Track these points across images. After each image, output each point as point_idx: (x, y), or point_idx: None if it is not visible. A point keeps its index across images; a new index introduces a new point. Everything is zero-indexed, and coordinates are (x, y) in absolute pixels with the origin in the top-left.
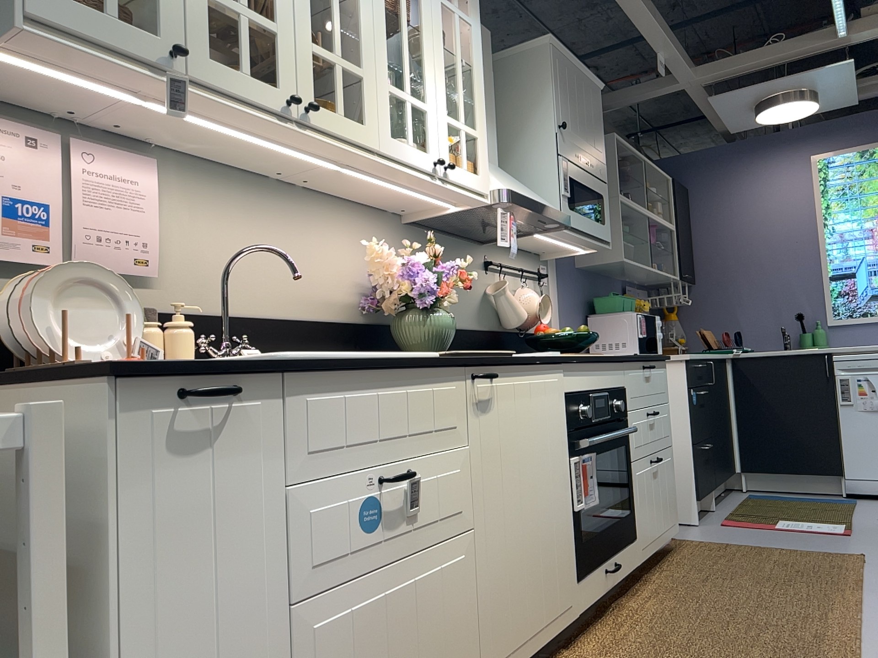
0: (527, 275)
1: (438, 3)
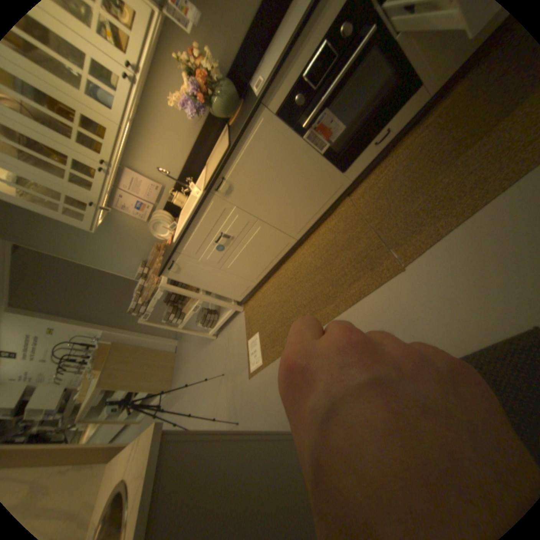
0: None
1: None
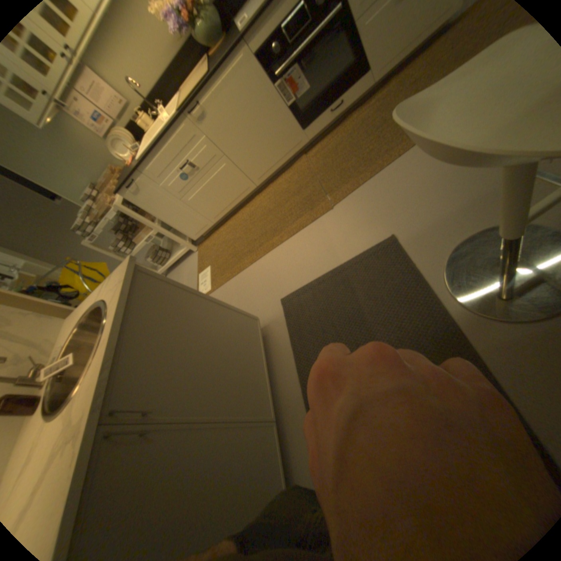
0: None
1: None
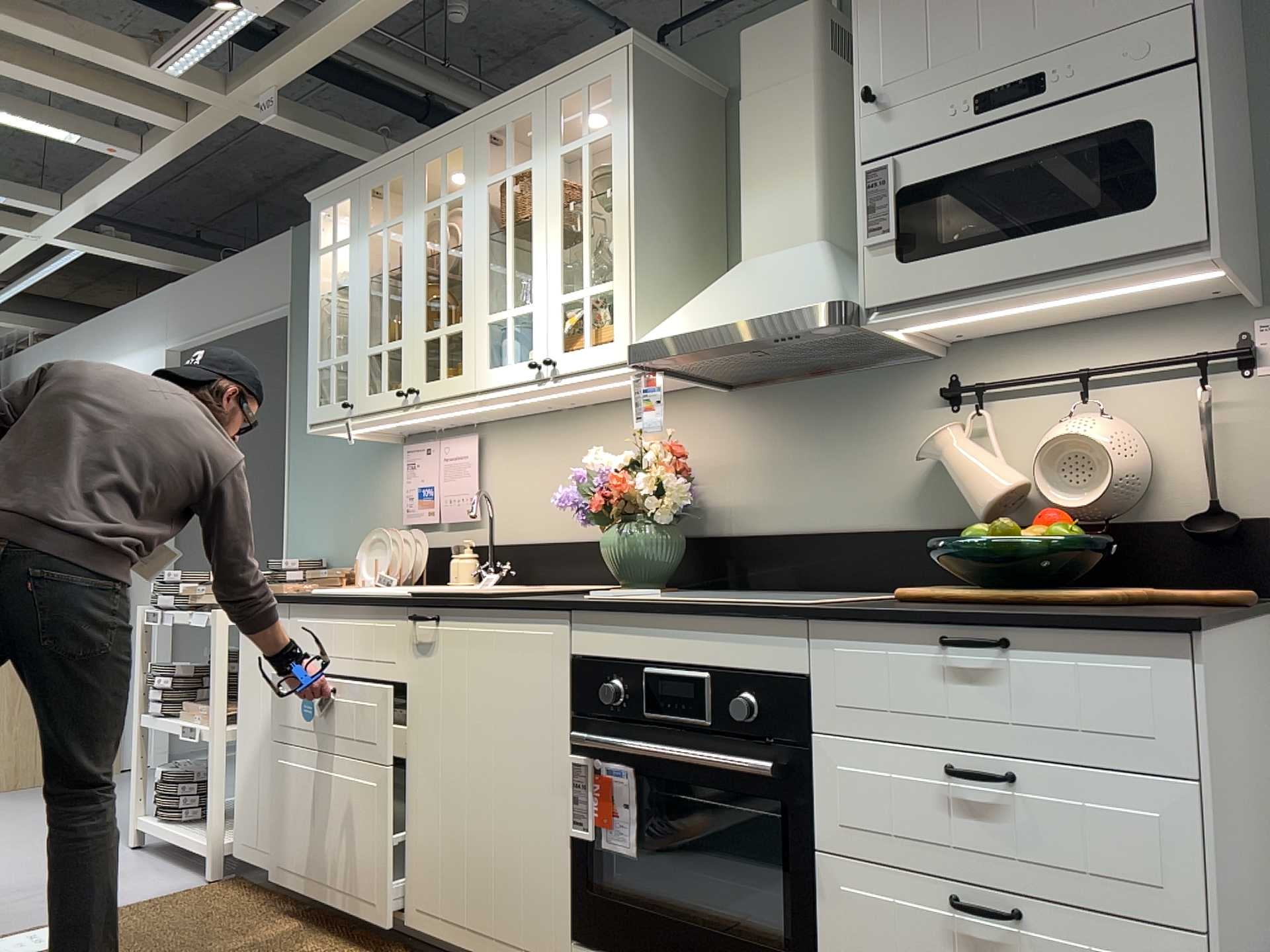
0: (1145, 372)
1: (553, 163)
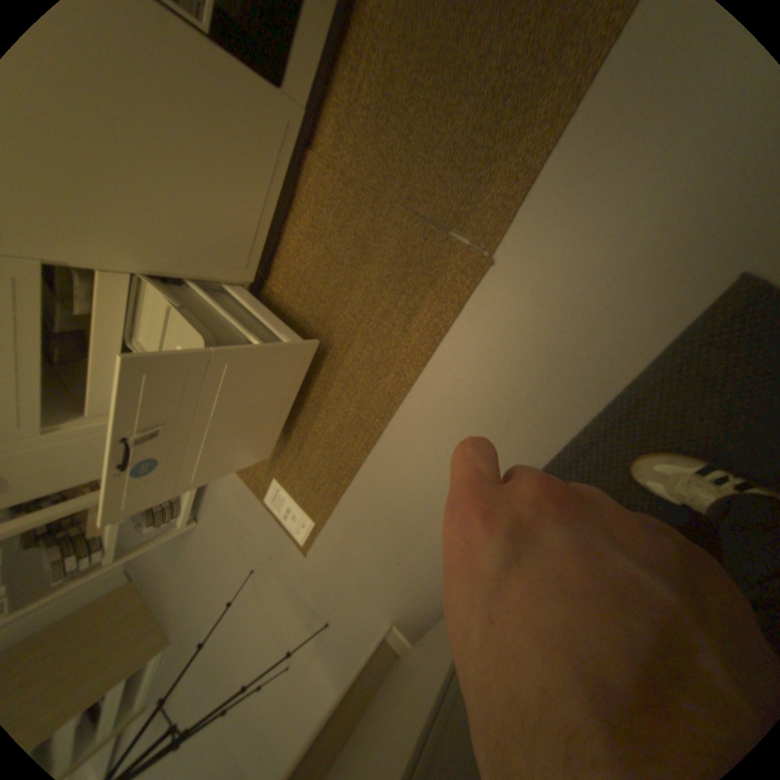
0: None
1: None
